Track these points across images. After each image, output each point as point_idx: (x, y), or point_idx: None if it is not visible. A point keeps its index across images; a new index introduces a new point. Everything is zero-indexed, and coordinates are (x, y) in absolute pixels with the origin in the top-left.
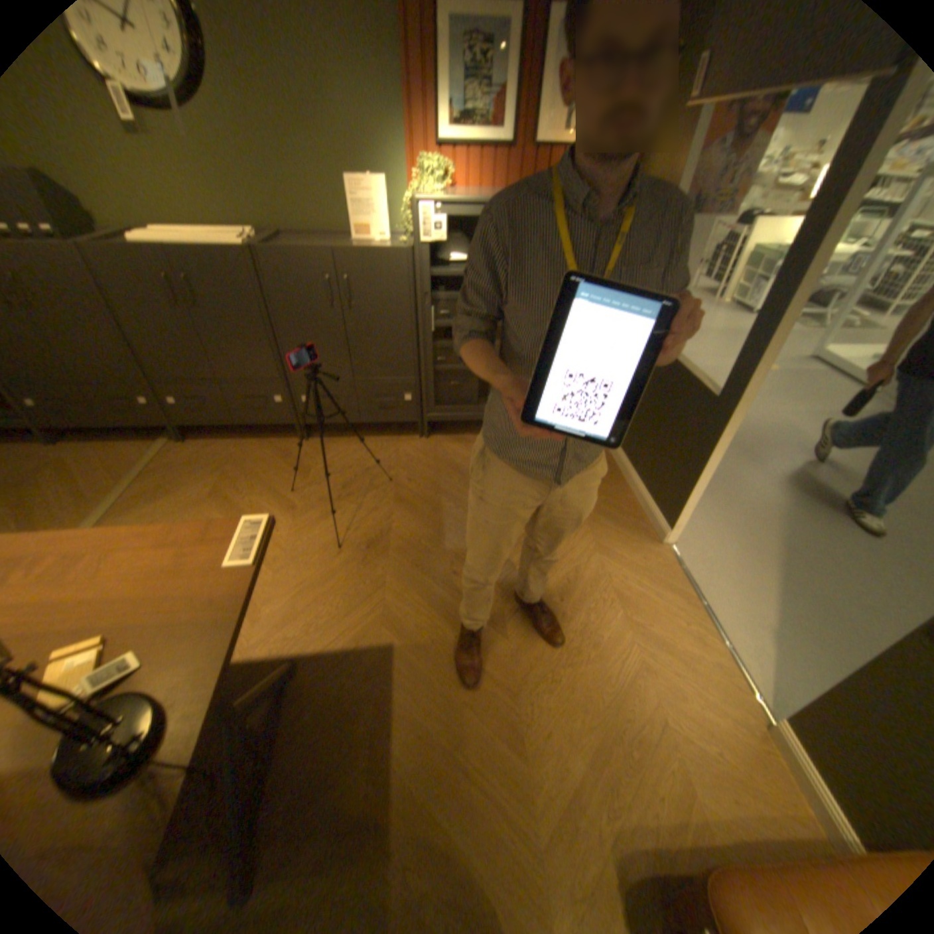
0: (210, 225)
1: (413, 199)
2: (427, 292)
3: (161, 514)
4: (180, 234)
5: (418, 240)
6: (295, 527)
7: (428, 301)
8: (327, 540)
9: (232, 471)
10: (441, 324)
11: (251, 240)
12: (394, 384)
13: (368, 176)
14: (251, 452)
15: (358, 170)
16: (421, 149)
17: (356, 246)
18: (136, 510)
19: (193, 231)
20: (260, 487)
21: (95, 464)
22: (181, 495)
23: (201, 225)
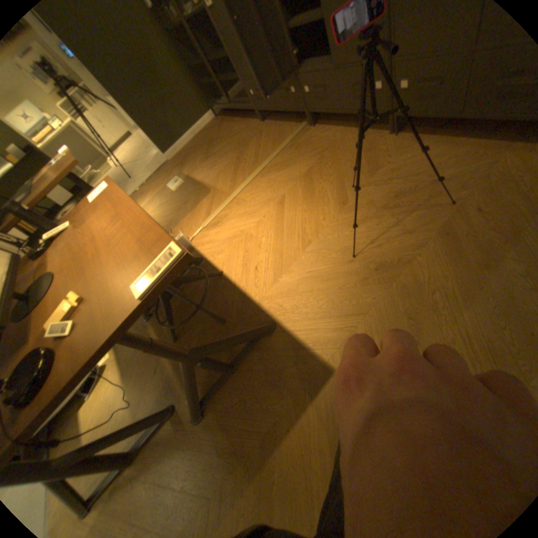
0: None
1: None
2: None
3: (276, 181)
4: None
5: None
6: (334, 222)
7: None
8: (348, 244)
9: (325, 157)
10: None
11: None
12: None
13: None
14: (346, 141)
15: None
16: None
17: None
18: (269, 175)
19: None
20: (333, 177)
21: (270, 137)
22: (290, 170)
23: None
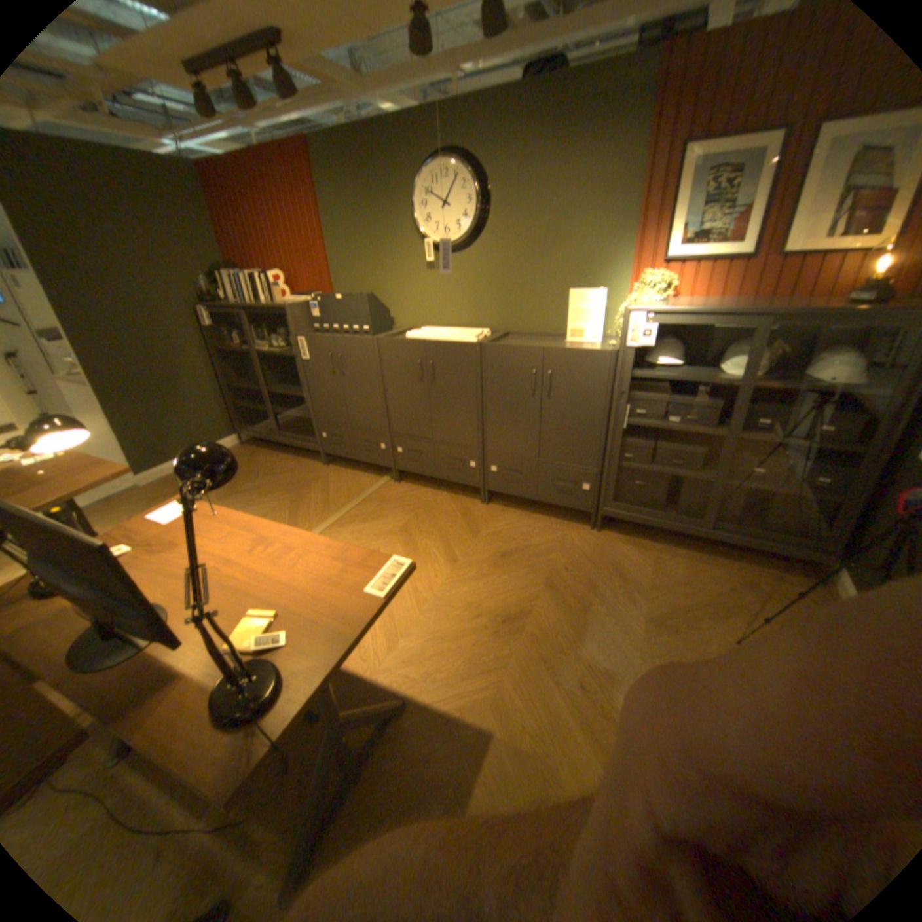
0: (462, 327)
1: (629, 309)
2: (625, 391)
3: (364, 534)
4: (438, 334)
5: (624, 345)
6: (450, 579)
7: (624, 400)
8: (471, 601)
9: (422, 515)
10: (635, 423)
11: (483, 340)
12: (575, 472)
13: (592, 290)
14: (441, 503)
15: (585, 285)
16: (649, 265)
17: (565, 347)
18: (352, 526)
19: (448, 332)
20: (437, 535)
21: (343, 485)
22: (382, 524)
23: (456, 327)
